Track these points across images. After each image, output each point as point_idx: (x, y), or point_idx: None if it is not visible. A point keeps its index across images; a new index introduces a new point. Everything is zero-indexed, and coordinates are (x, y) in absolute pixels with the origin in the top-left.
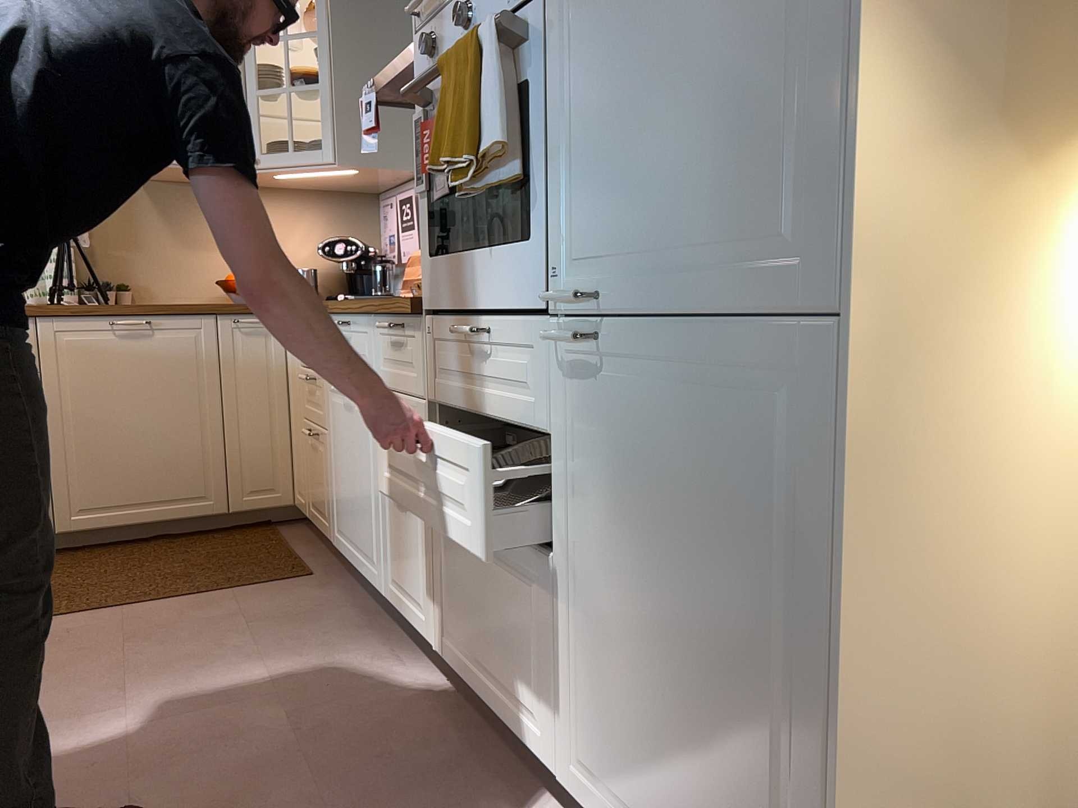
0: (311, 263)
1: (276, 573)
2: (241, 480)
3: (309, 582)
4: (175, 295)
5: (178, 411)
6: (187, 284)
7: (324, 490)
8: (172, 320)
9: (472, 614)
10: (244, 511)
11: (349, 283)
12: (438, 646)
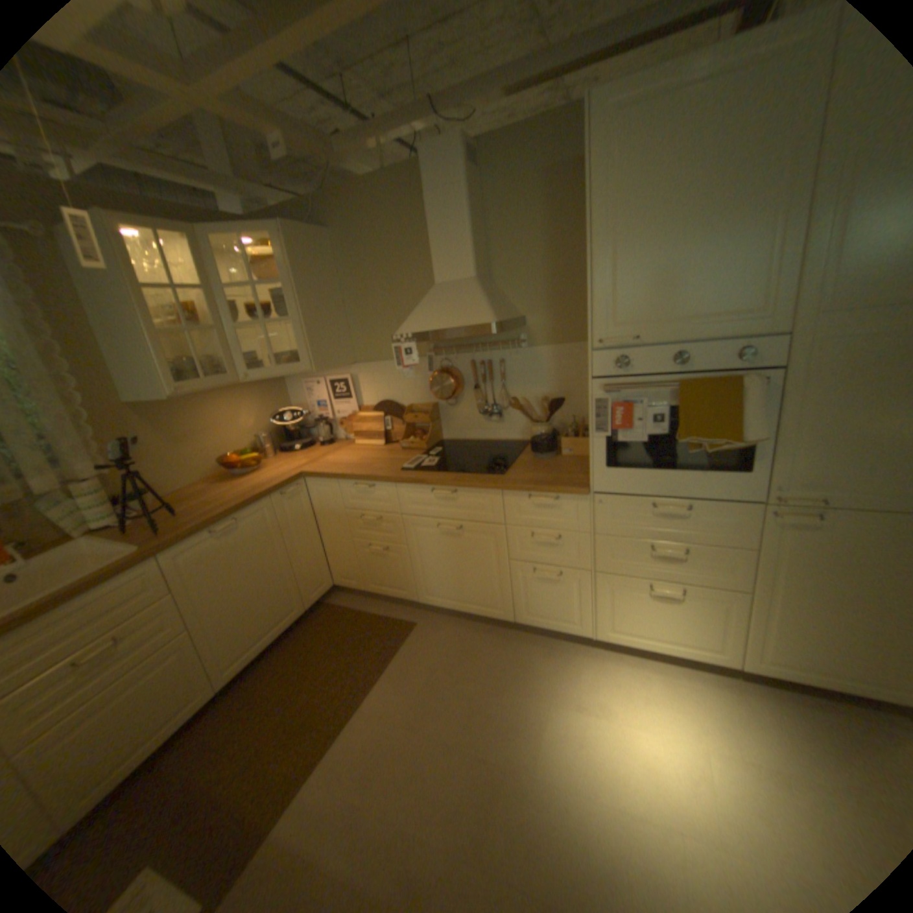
0: (257, 428)
1: (394, 633)
2: (307, 588)
3: (422, 629)
4: (178, 483)
5: (266, 568)
6: (183, 472)
7: (402, 576)
8: (247, 511)
9: (645, 620)
10: (313, 604)
11: (287, 435)
12: (597, 636)
